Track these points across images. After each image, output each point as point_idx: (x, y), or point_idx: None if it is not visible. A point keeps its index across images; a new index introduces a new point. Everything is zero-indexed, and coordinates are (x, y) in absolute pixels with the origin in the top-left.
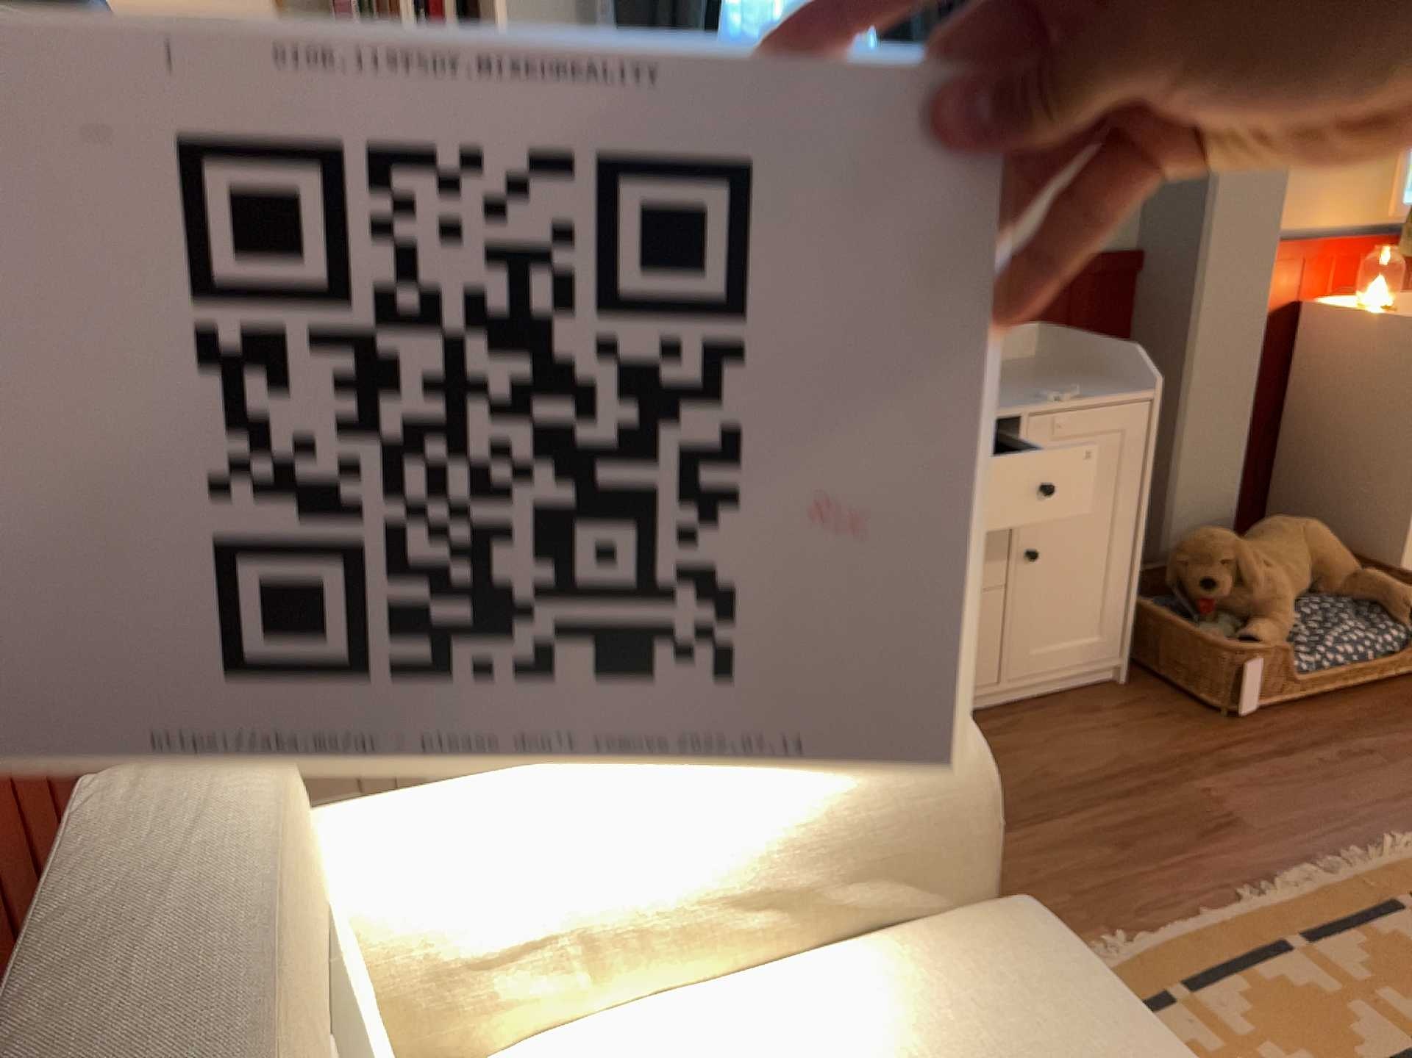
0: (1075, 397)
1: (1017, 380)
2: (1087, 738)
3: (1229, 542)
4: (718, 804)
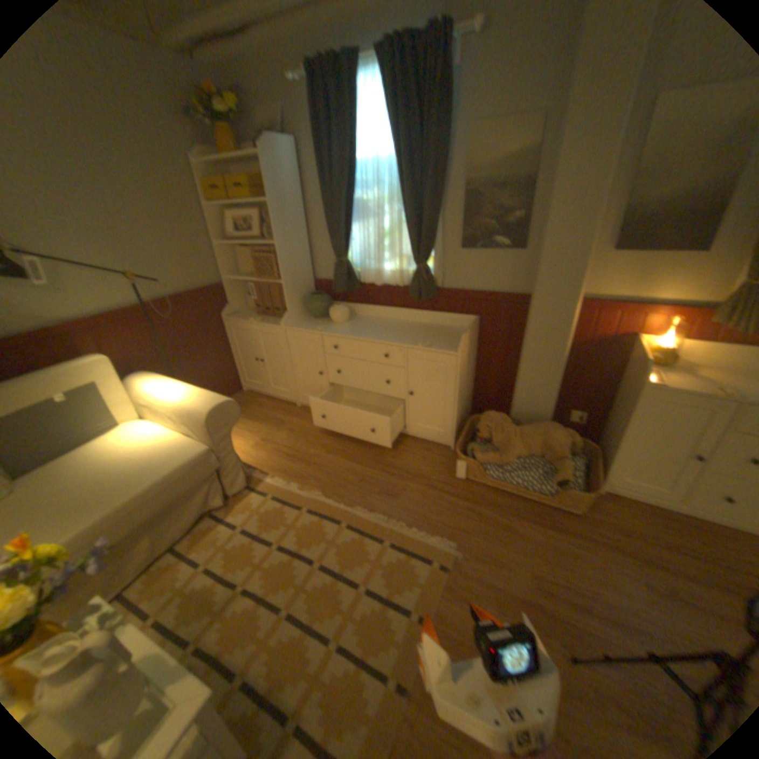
0: (430, 345)
1: (439, 334)
2: (411, 454)
3: (495, 418)
4: (170, 397)
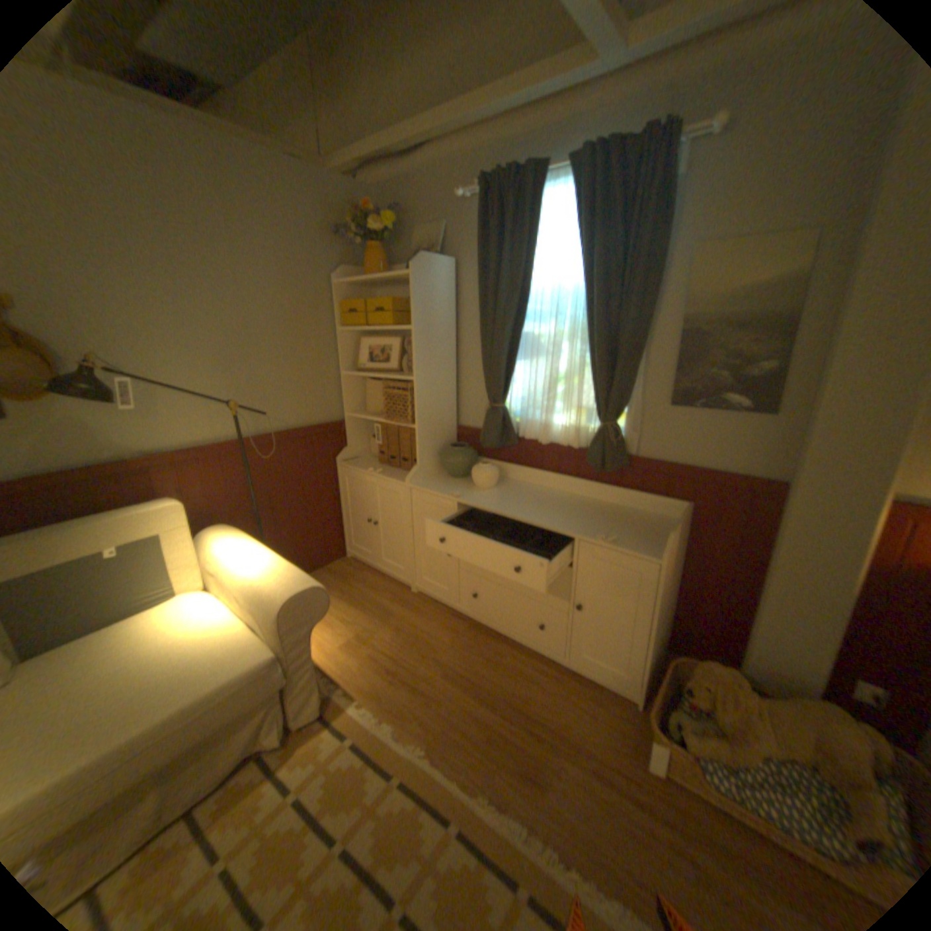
0: (618, 542)
1: (631, 524)
2: (573, 708)
3: (725, 680)
4: (245, 571)
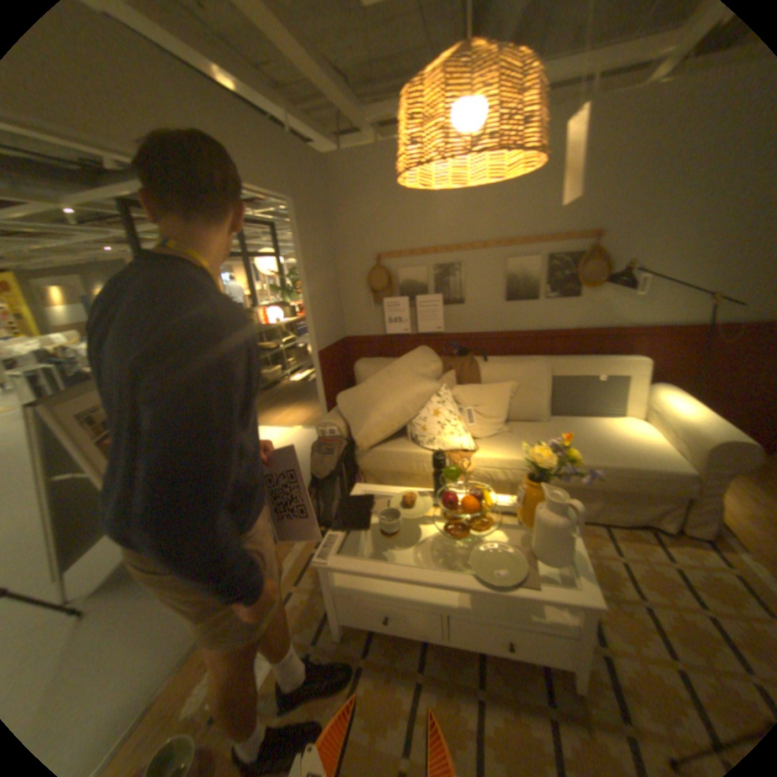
0: None
1: None
2: None
3: None
4: (688, 416)
